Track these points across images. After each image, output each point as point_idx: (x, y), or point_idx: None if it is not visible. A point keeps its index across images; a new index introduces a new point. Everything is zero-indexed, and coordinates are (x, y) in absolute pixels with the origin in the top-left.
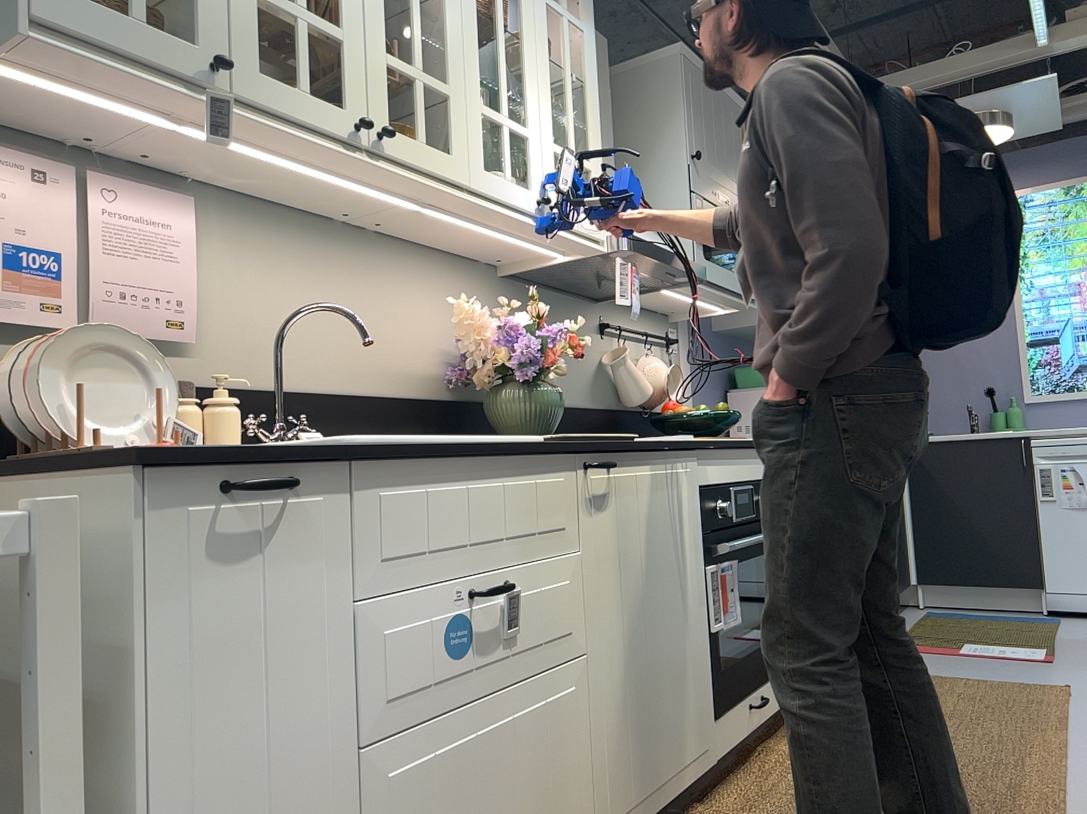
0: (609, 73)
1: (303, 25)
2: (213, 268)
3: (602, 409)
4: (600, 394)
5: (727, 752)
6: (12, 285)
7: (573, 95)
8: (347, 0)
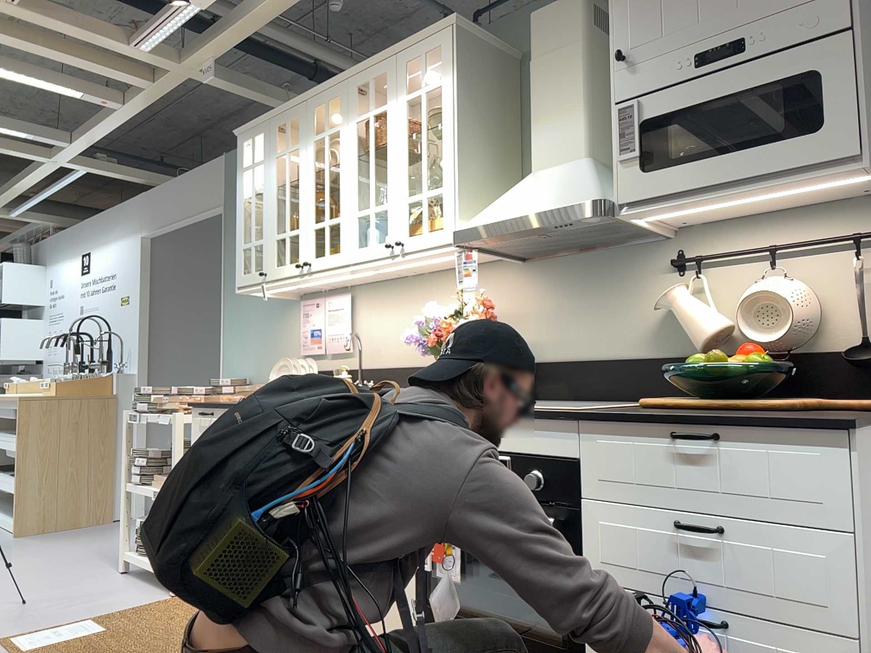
0: (585, 20)
1: (287, 238)
2: (361, 318)
3: (665, 358)
4: (665, 341)
5: None
6: (311, 342)
7: (425, 148)
8: (300, 214)
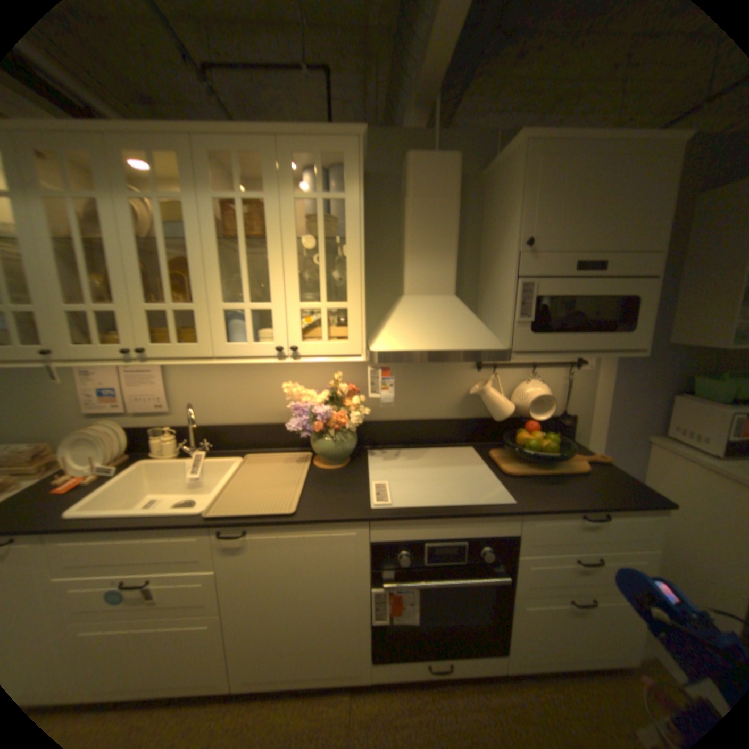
0: (460, 179)
1: (88, 312)
2: (176, 380)
3: (466, 419)
4: (466, 409)
5: (388, 683)
6: (99, 401)
7: (323, 258)
8: (113, 286)
